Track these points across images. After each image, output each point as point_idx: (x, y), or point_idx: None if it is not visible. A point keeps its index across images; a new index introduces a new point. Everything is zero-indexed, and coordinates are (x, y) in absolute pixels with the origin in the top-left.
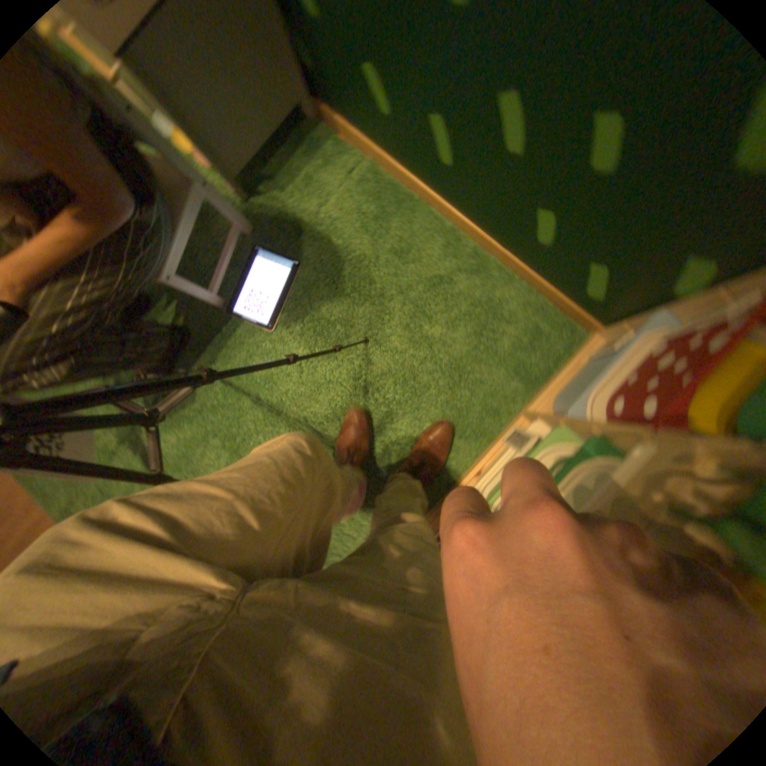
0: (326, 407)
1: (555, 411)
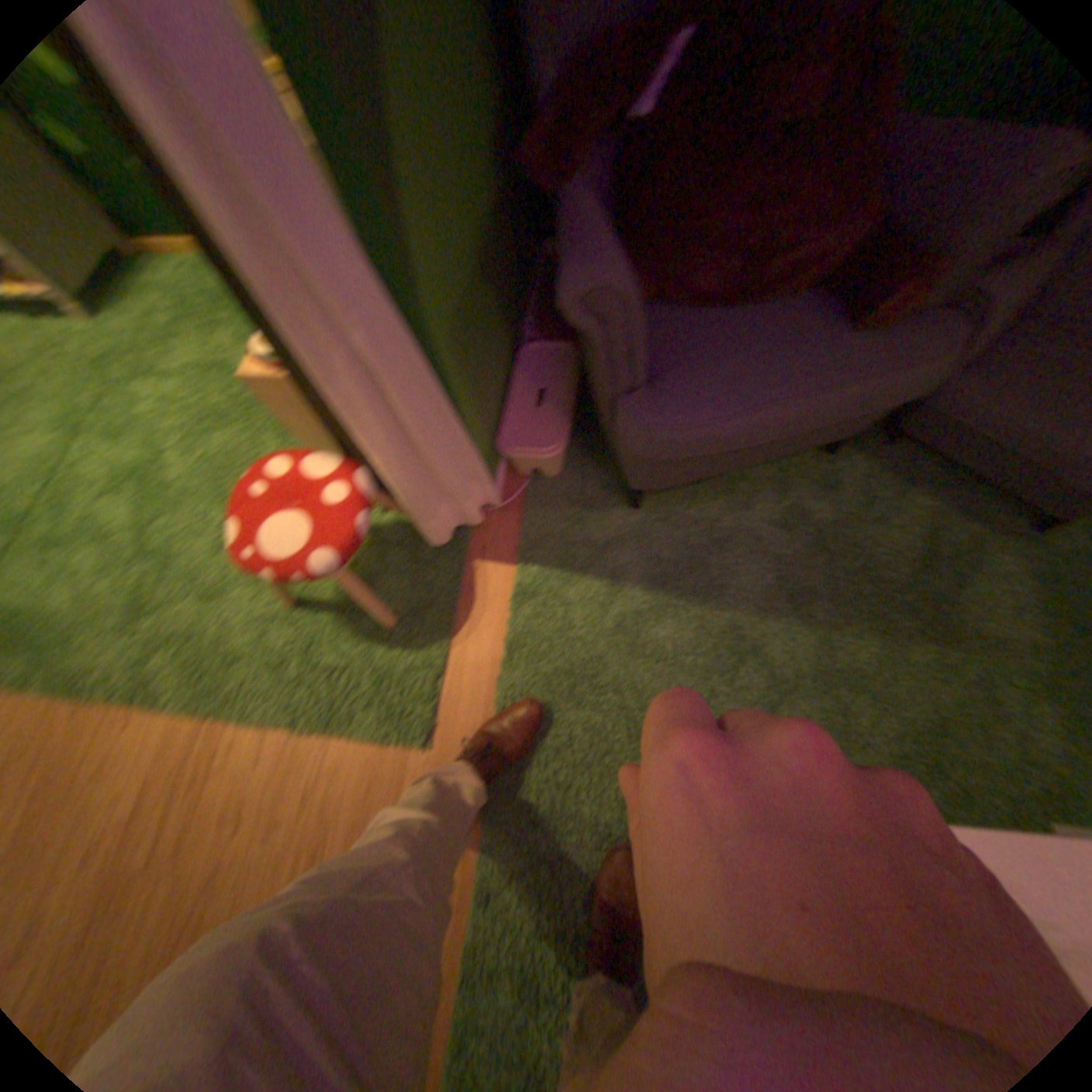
0: (215, 403)
1: None
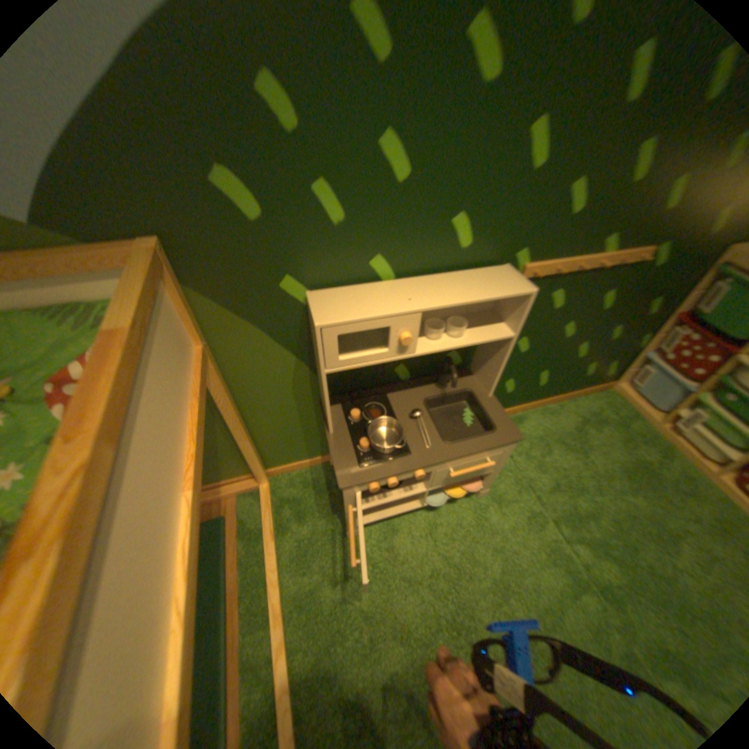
0: (649, 519)
1: (672, 403)
